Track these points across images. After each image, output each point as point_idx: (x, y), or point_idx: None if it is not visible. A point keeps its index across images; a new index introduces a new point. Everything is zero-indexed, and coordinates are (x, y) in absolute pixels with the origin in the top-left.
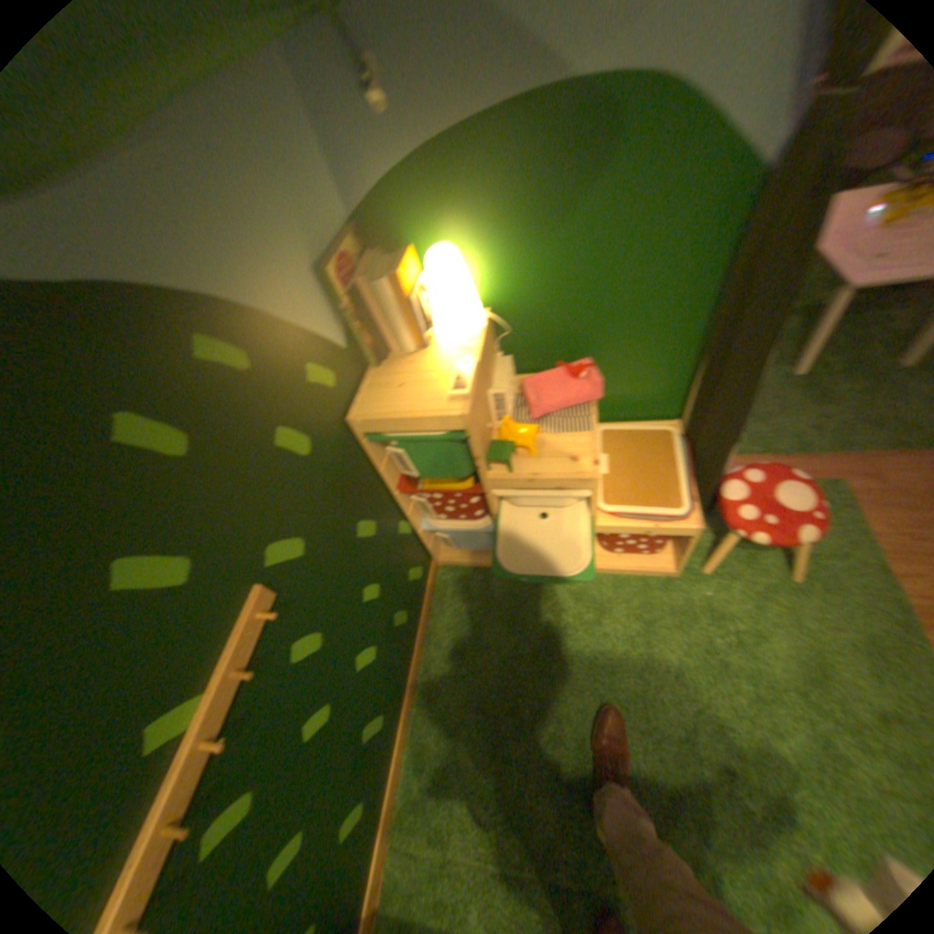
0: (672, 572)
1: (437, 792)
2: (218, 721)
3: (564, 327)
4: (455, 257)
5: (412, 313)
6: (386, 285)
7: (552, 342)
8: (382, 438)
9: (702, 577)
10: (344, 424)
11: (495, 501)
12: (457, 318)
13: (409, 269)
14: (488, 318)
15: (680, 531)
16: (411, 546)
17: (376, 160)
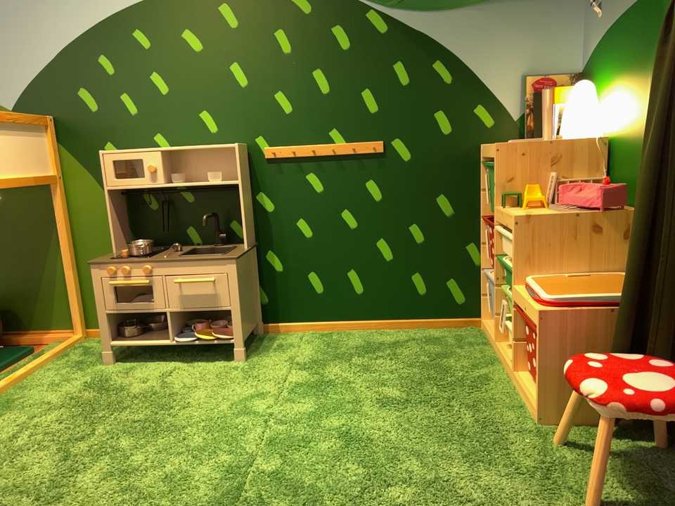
0: (537, 412)
1: (330, 341)
2: (338, 151)
3: (637, 163)
4: (584, 88)
5: (553, 116)
6: (546, 94)
7: (631, 177)
8: (484, 164)
9: (549, 440)
10: (475, 144)
11: (496, 240)
12: (569, 126)
13: (565, 92)
14: (594, 138)
15: (535, 315)
16: (466, 269)
17: (593, 41)
